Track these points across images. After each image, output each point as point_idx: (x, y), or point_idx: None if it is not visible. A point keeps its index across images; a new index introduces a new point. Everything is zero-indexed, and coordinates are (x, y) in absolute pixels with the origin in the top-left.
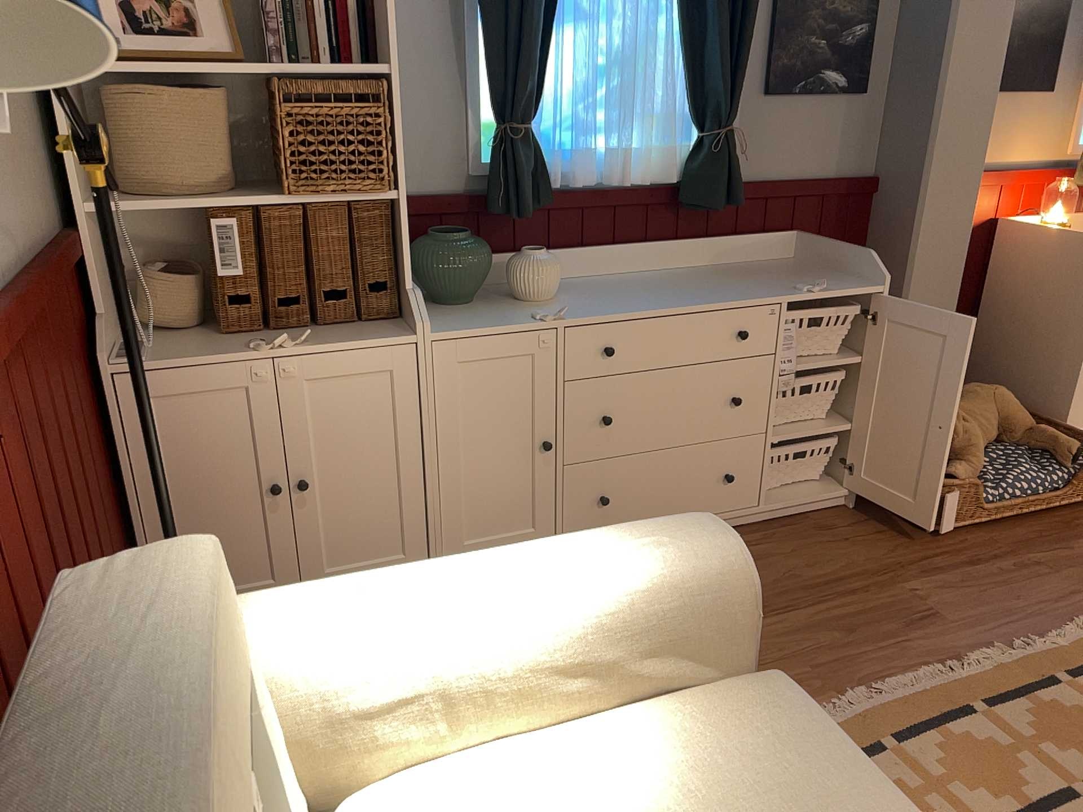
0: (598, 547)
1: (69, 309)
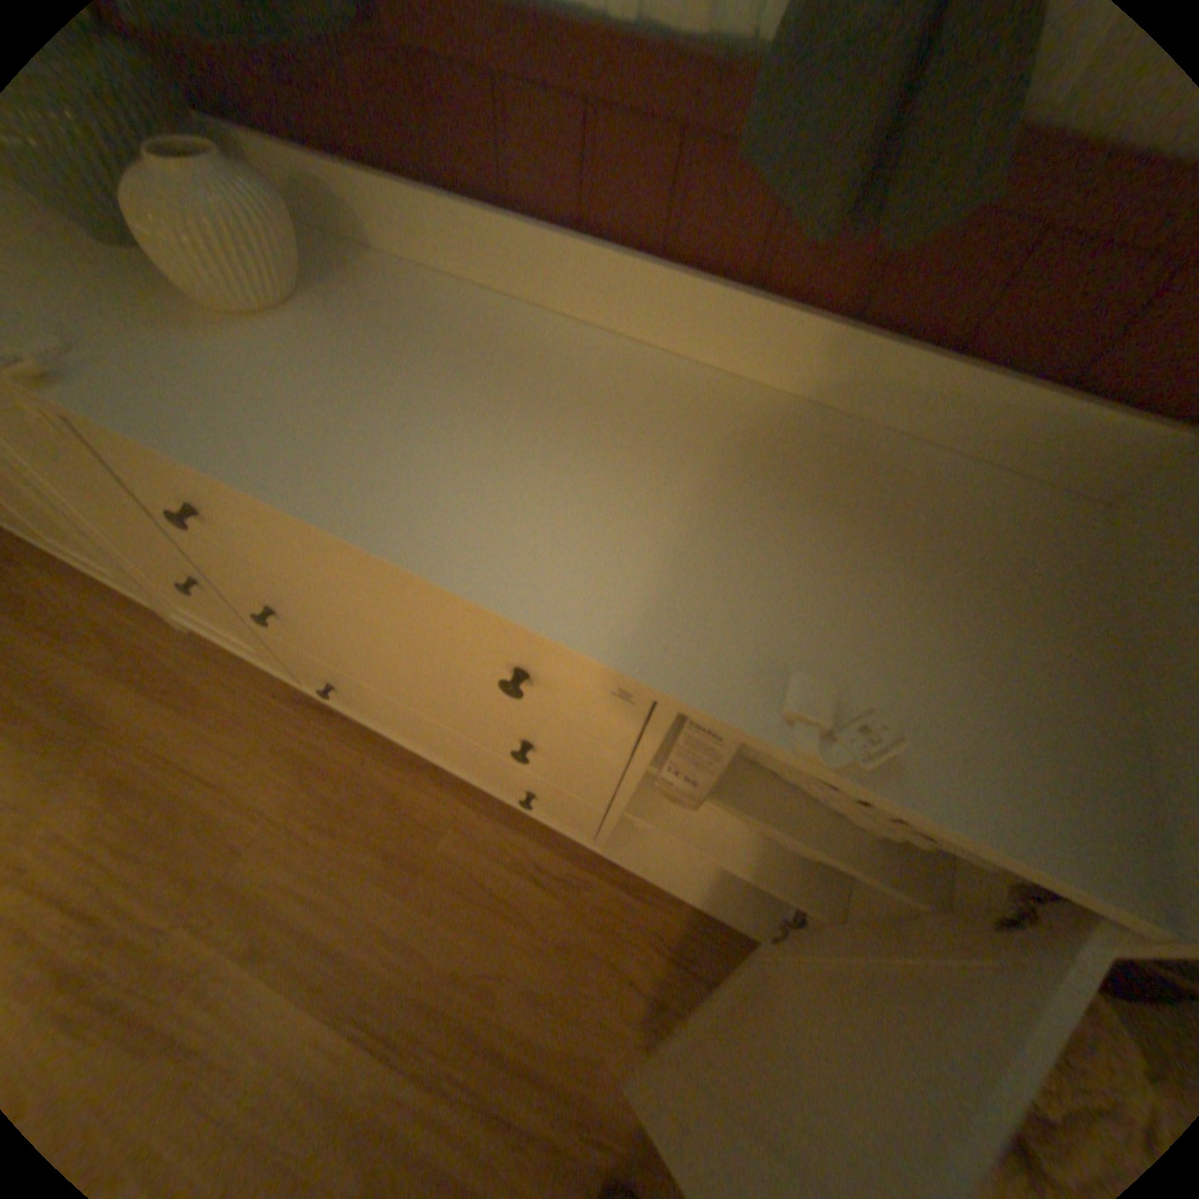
0: None
1: None
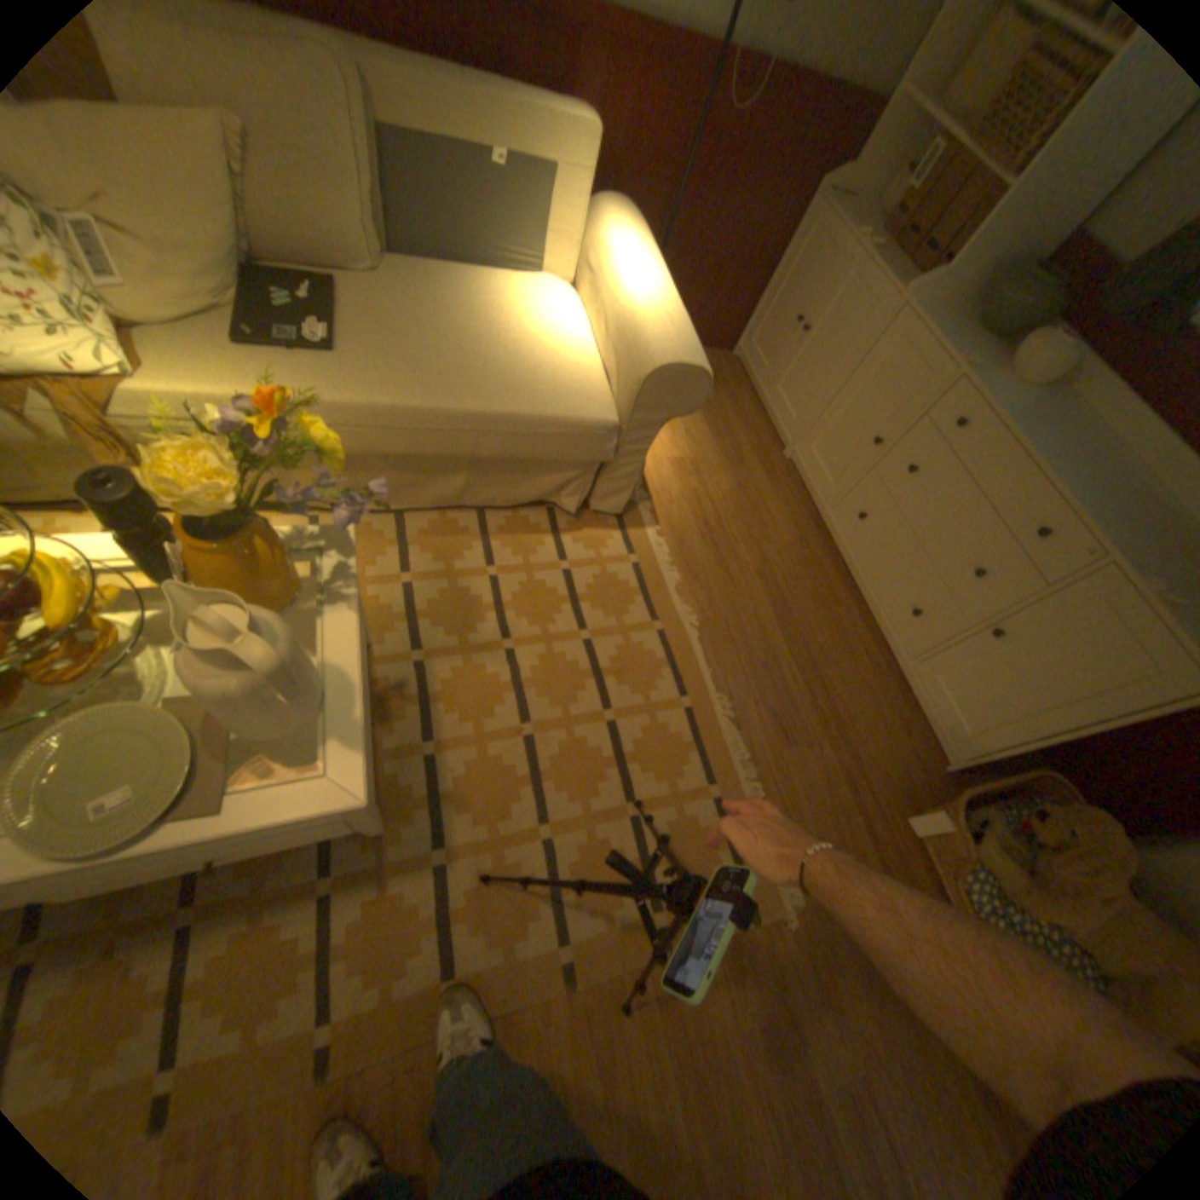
0: (669, 316)
1: (830, 136)
